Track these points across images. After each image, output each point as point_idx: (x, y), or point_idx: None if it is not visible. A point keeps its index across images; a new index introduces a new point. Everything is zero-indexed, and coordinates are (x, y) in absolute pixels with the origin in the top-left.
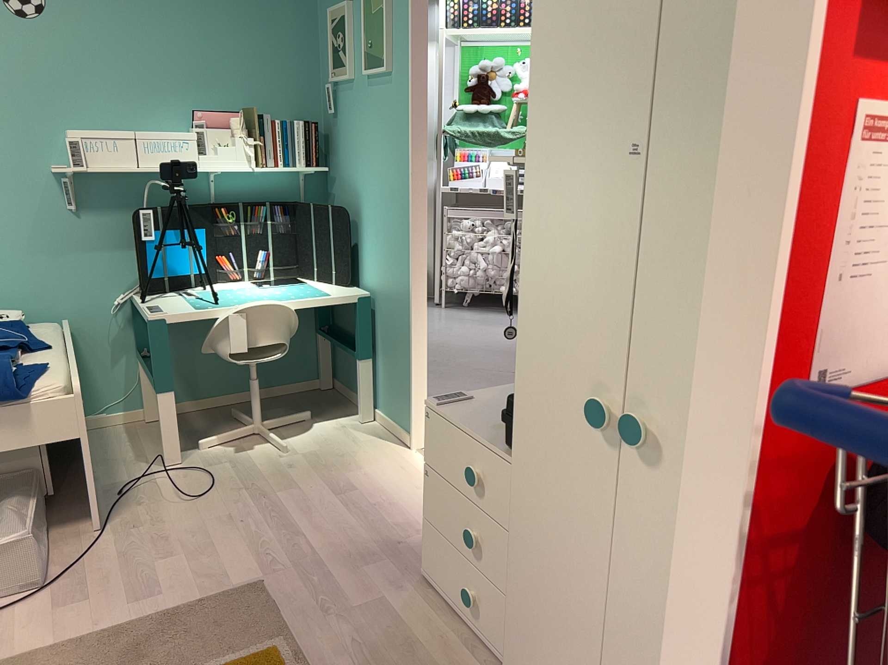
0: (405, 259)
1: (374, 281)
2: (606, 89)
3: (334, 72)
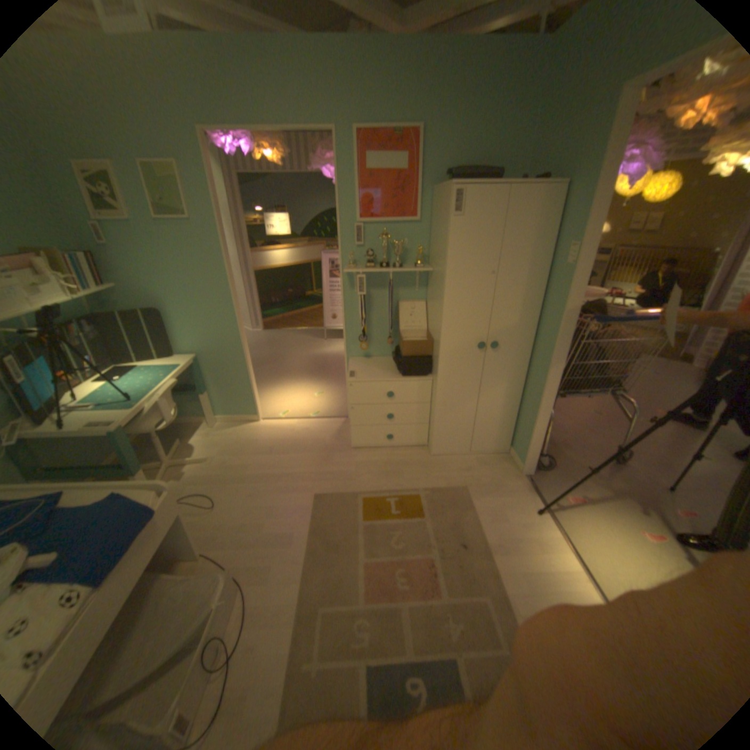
0: (233, 328)
1: (197, 347)
2: (485, 257)
3: (100, 212)
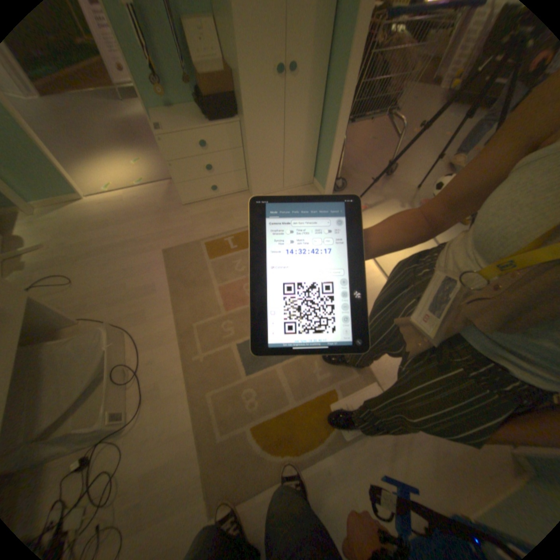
0: None
1: None
2: None
3: None
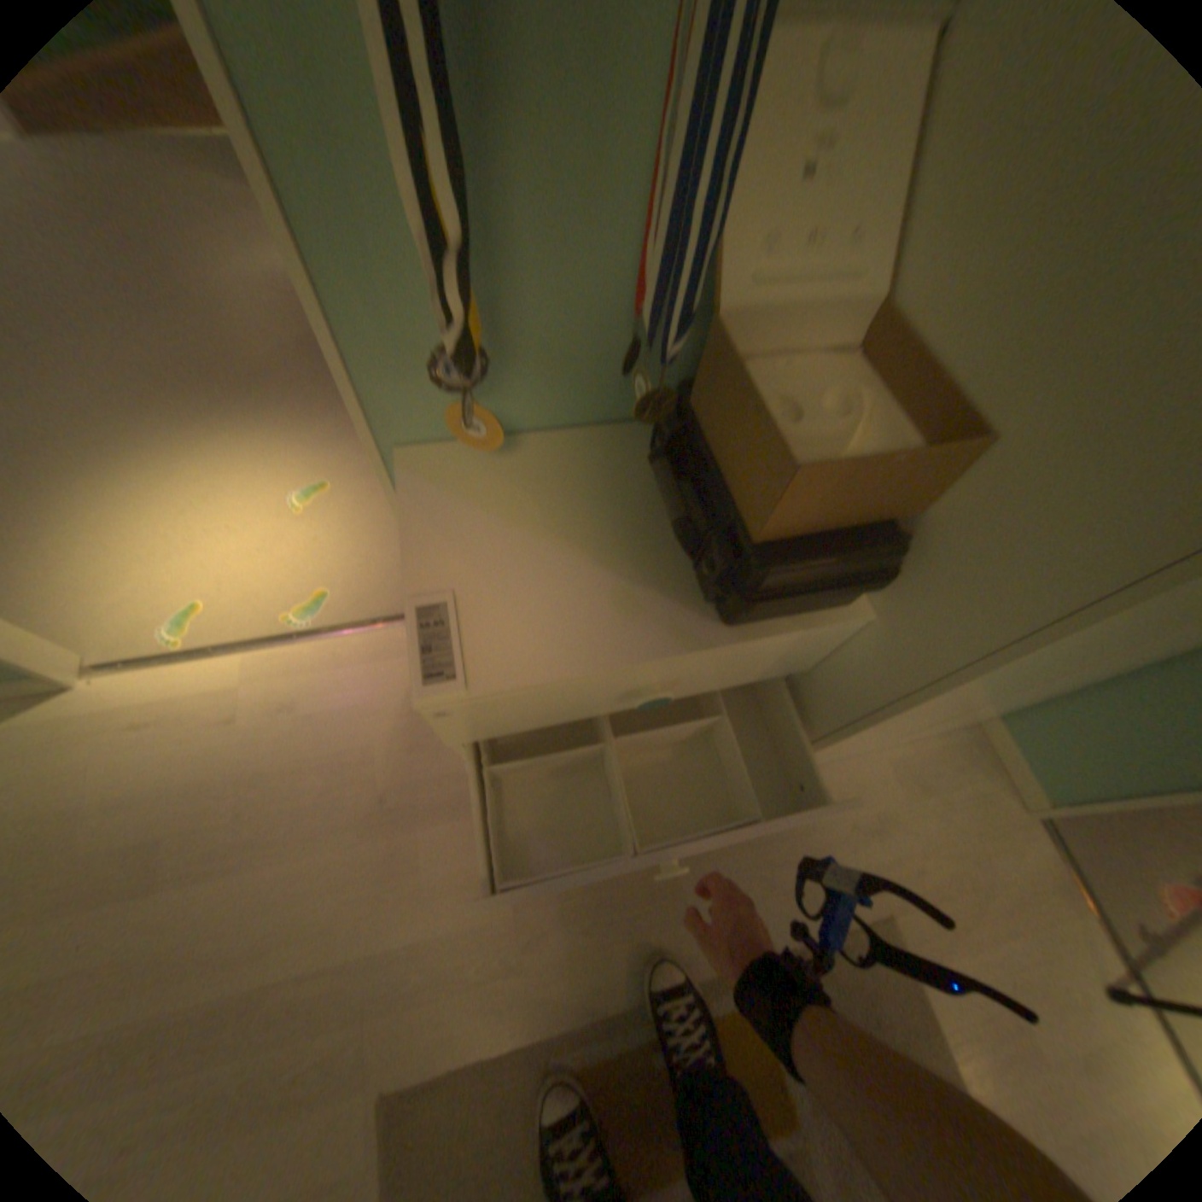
0: None
1: None
2: None
3: None
